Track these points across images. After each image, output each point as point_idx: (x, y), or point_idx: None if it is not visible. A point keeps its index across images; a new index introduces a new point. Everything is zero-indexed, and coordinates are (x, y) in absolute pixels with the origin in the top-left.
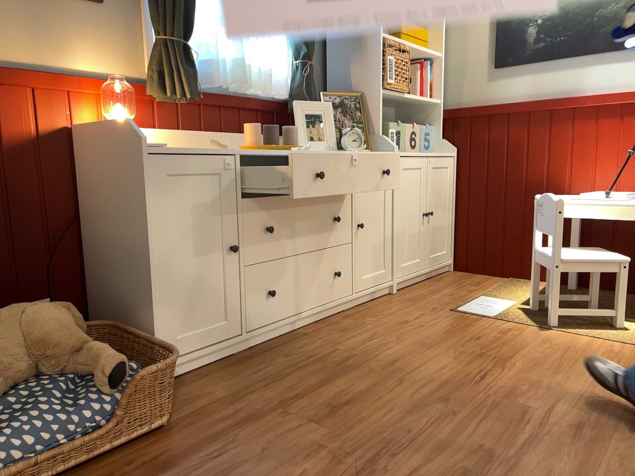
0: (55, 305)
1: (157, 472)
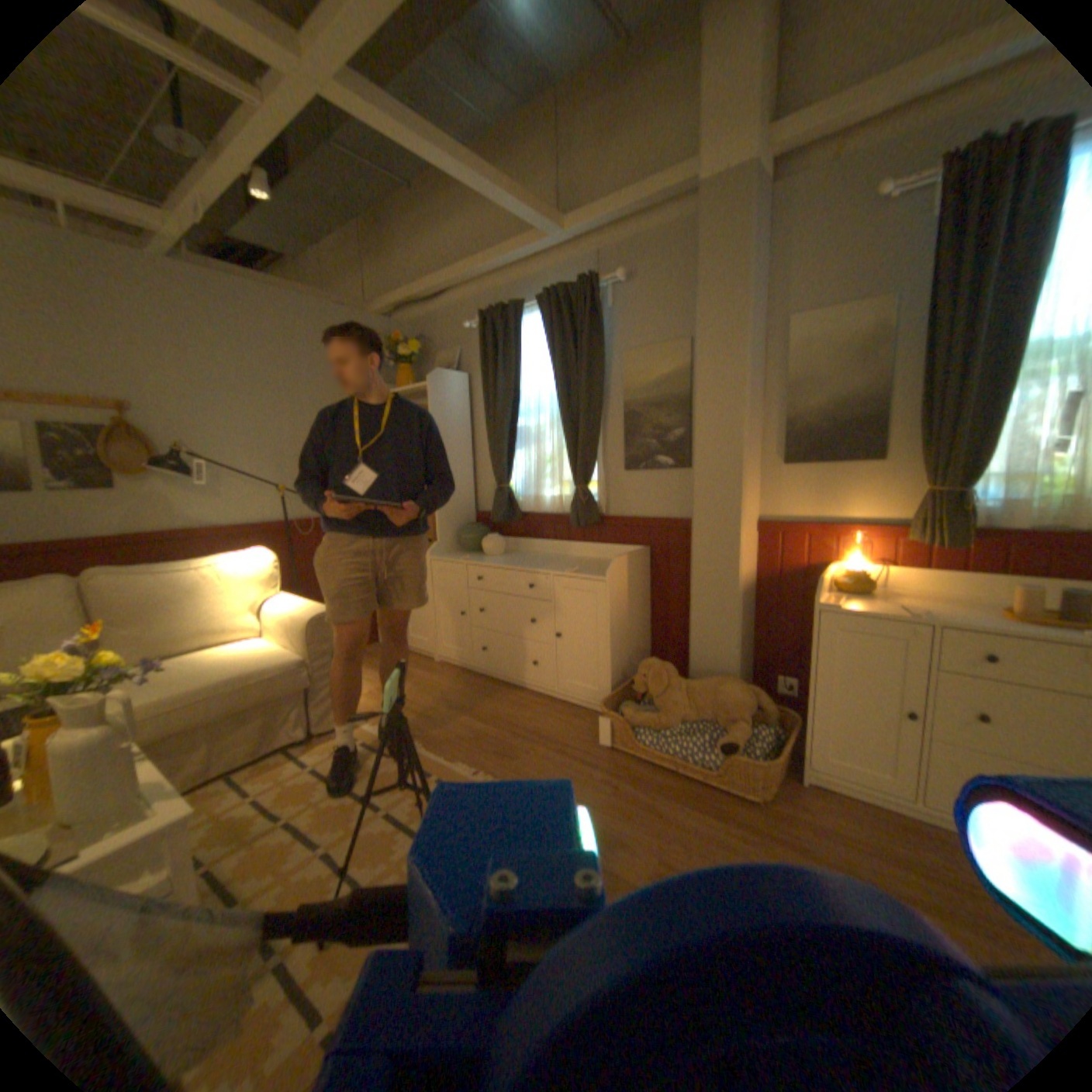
0: (747, 689)
1: (716, 818)
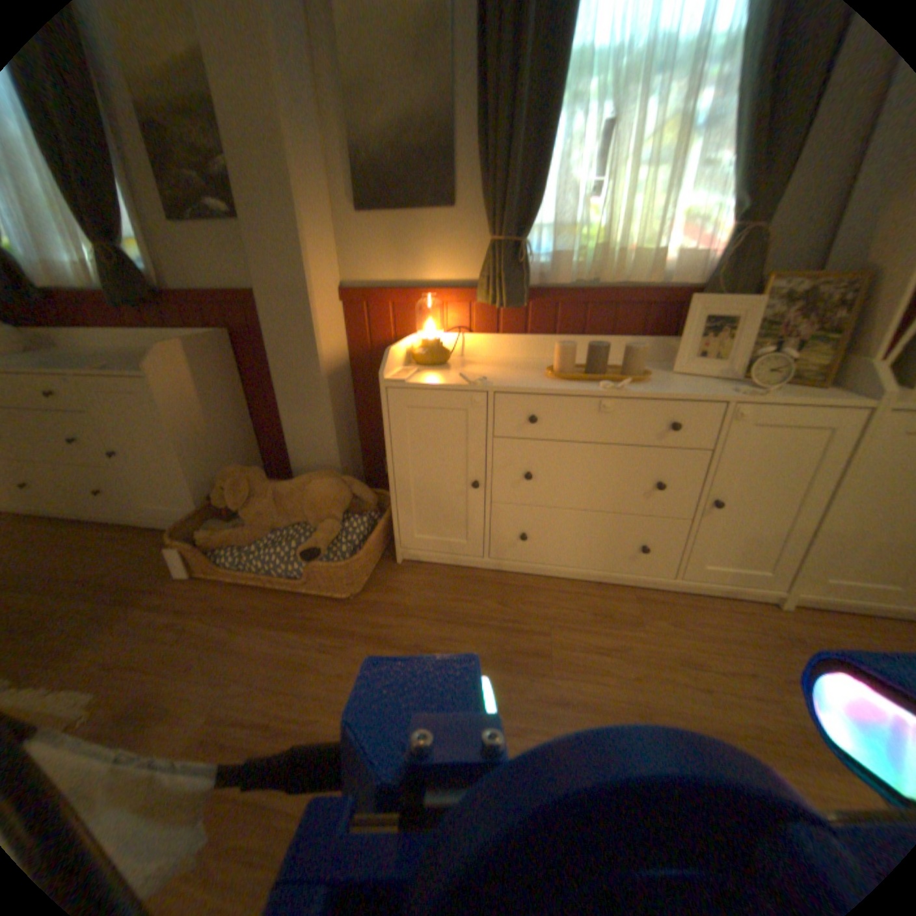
0: (339, 481)
1: (299, 629)
